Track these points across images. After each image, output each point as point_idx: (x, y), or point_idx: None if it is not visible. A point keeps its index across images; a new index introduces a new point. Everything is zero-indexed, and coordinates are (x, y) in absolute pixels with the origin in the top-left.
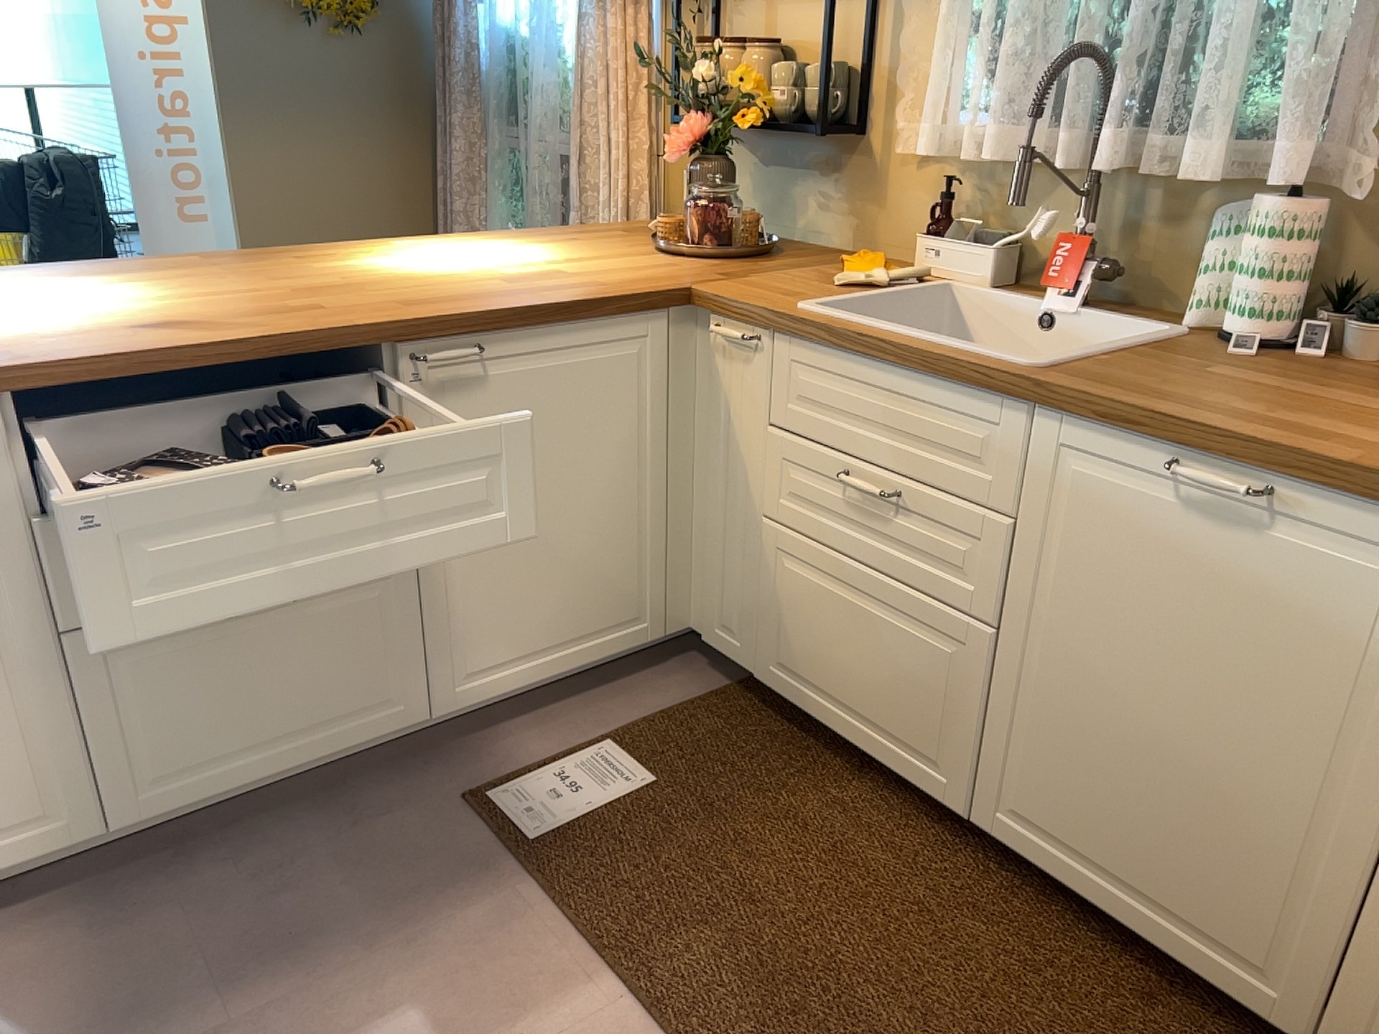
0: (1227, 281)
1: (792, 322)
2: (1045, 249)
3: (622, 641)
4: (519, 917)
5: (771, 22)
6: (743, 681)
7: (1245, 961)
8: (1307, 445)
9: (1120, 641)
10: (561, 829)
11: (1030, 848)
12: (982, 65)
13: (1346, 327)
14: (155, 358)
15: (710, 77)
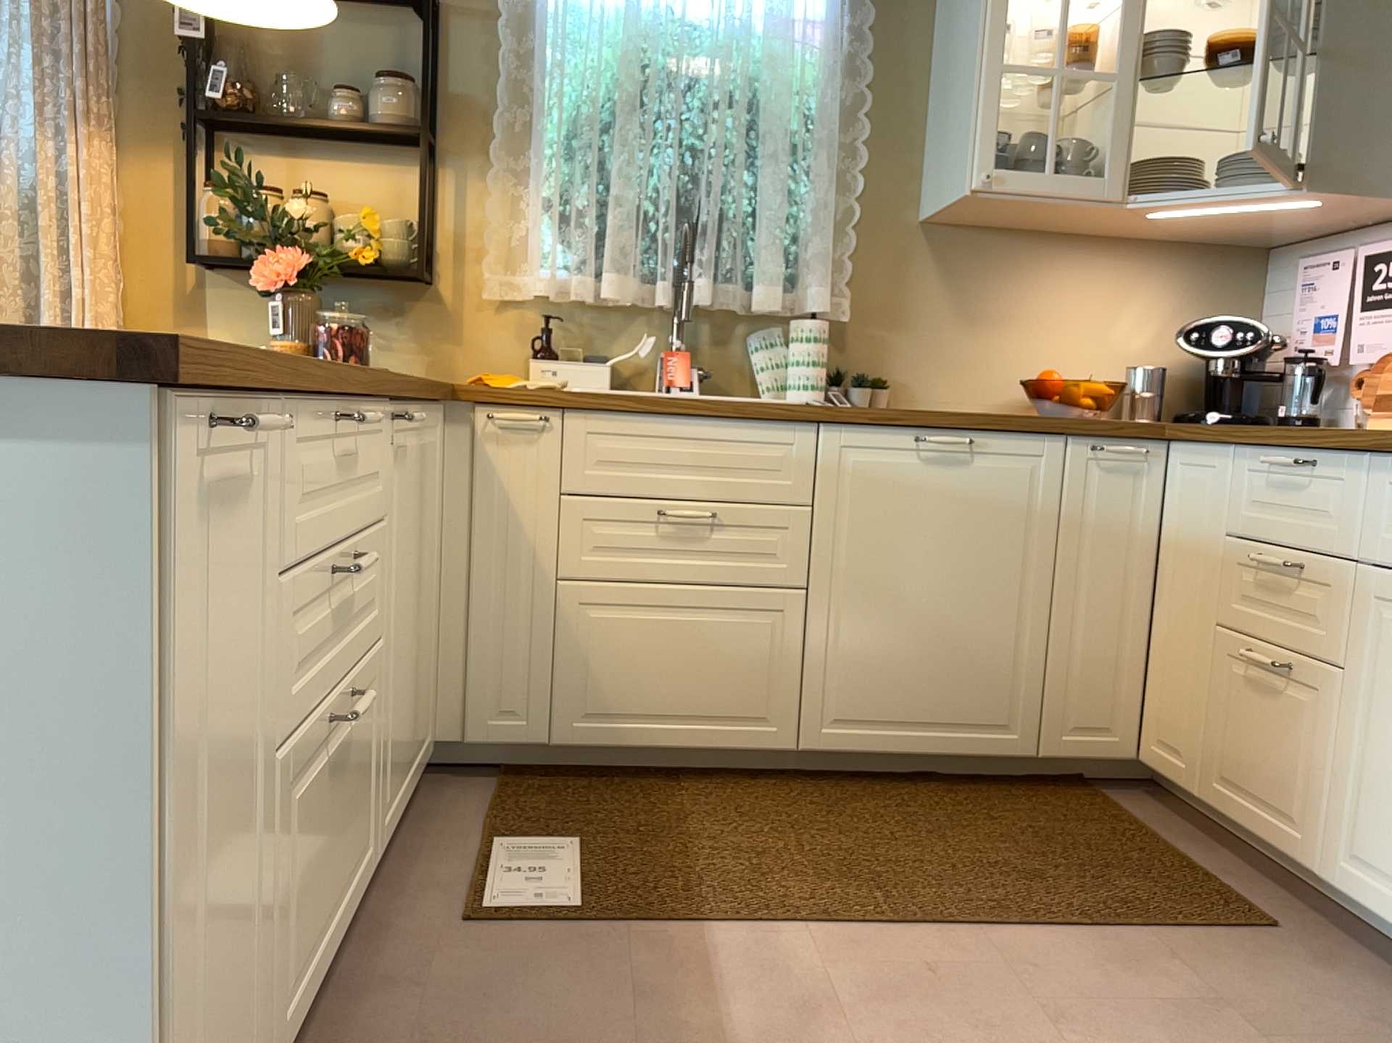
0: (782, 371)
1: (591, 397)
2: (630, 365)
3: (423, 757)
4: (664, 946)
5: (303, 178)
6: (504, 773)
7: (999, 726)
8: (980, 412)
9: (899, 560)
10: (581, 894)
11: (853, 742)
12: (562, 232)
13: (847, 391)
14: (328, 379)
15: (310, 214)
